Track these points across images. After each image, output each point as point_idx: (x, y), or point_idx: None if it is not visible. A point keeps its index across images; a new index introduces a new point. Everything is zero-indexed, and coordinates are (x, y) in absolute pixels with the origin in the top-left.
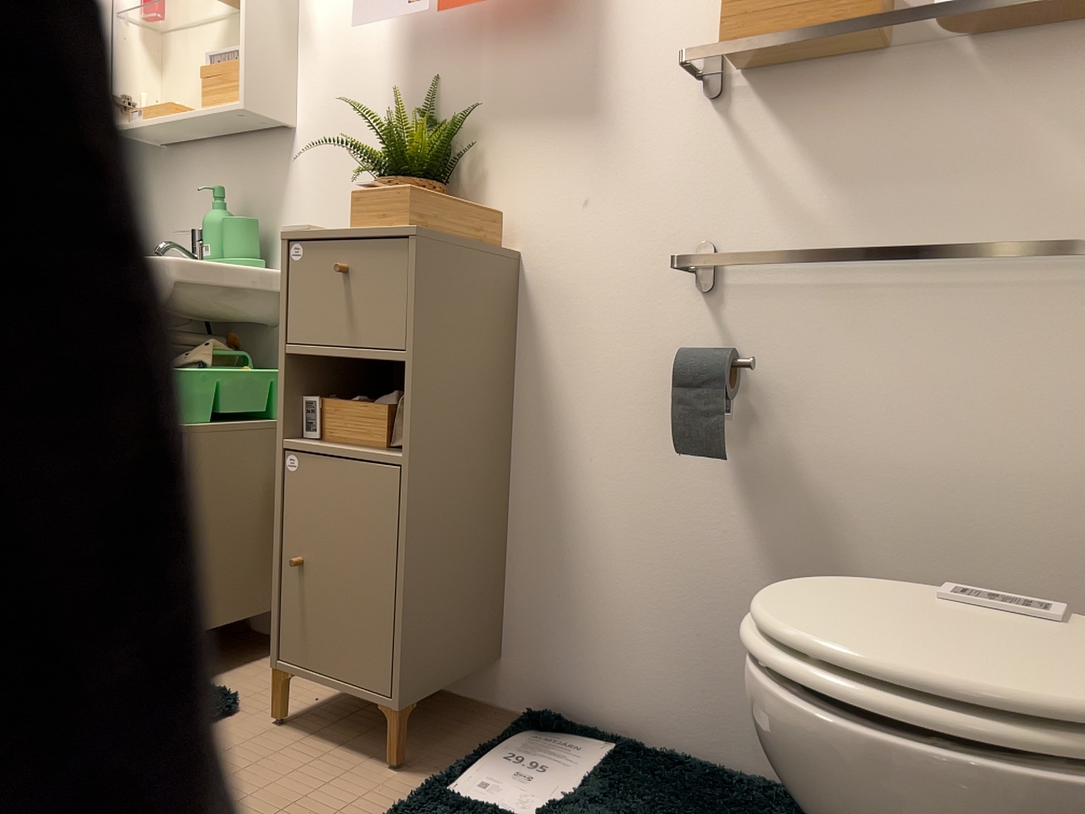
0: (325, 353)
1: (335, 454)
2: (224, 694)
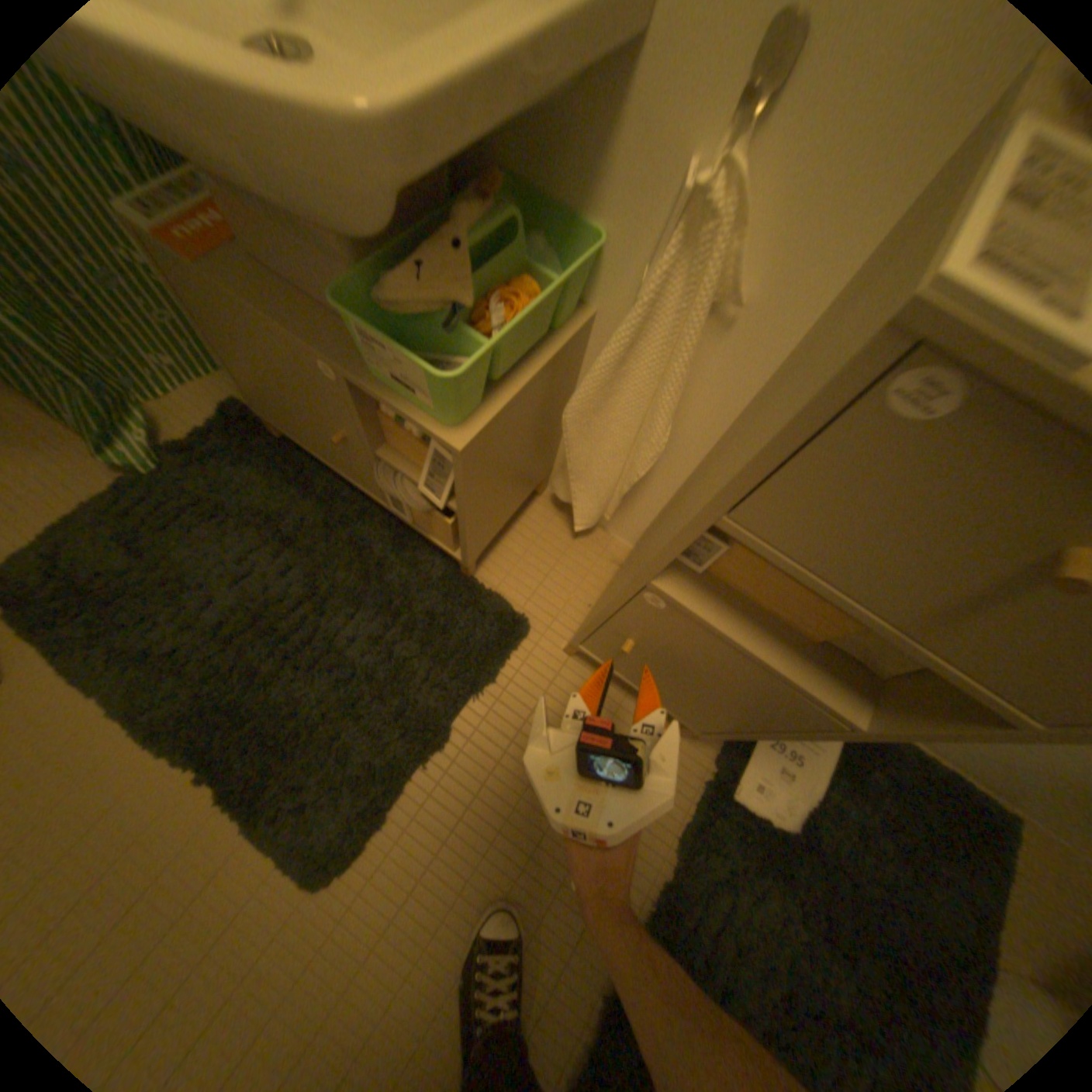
0: (825, 586)
1: (746, 646)
2: (520, 625)
